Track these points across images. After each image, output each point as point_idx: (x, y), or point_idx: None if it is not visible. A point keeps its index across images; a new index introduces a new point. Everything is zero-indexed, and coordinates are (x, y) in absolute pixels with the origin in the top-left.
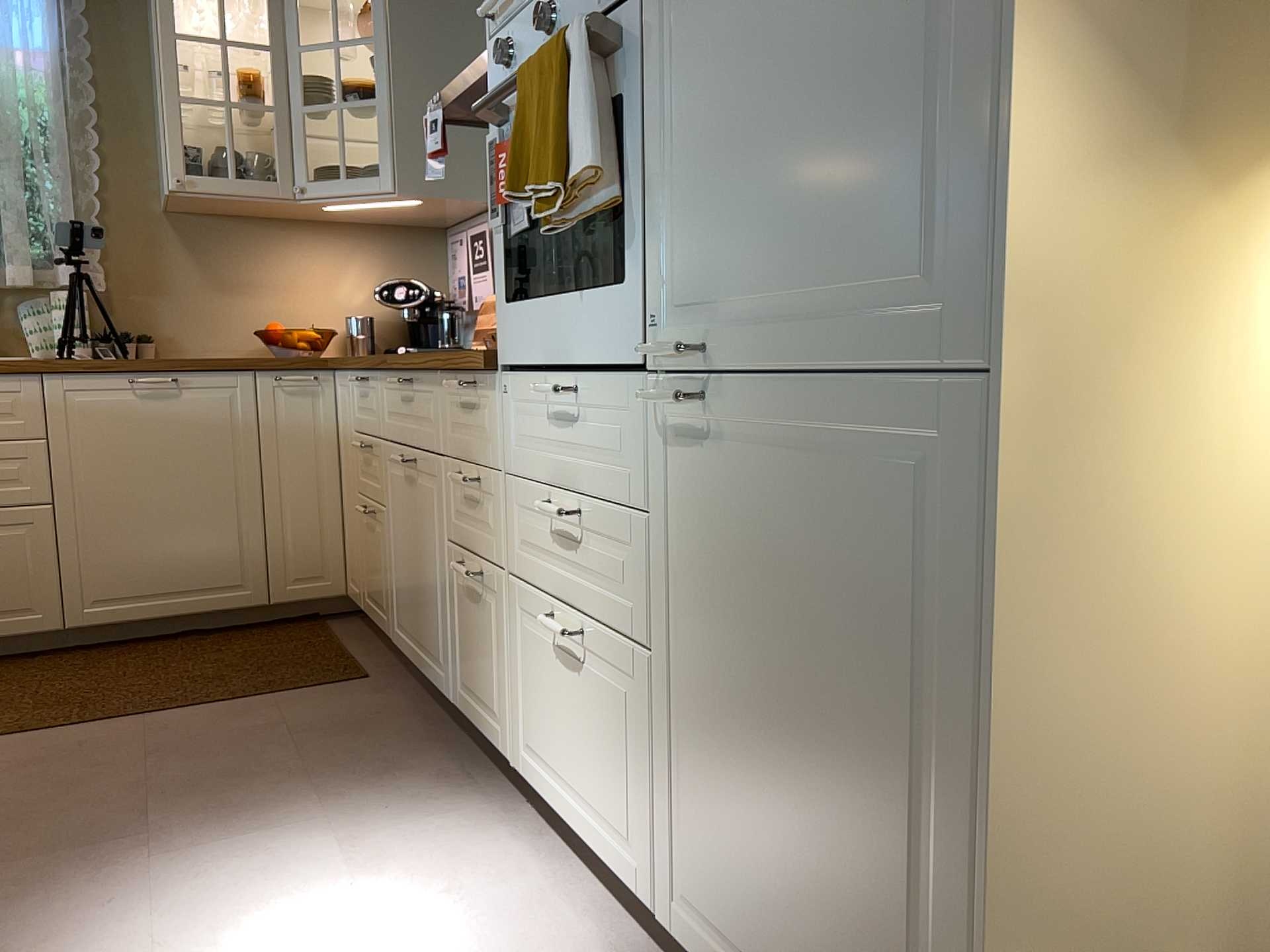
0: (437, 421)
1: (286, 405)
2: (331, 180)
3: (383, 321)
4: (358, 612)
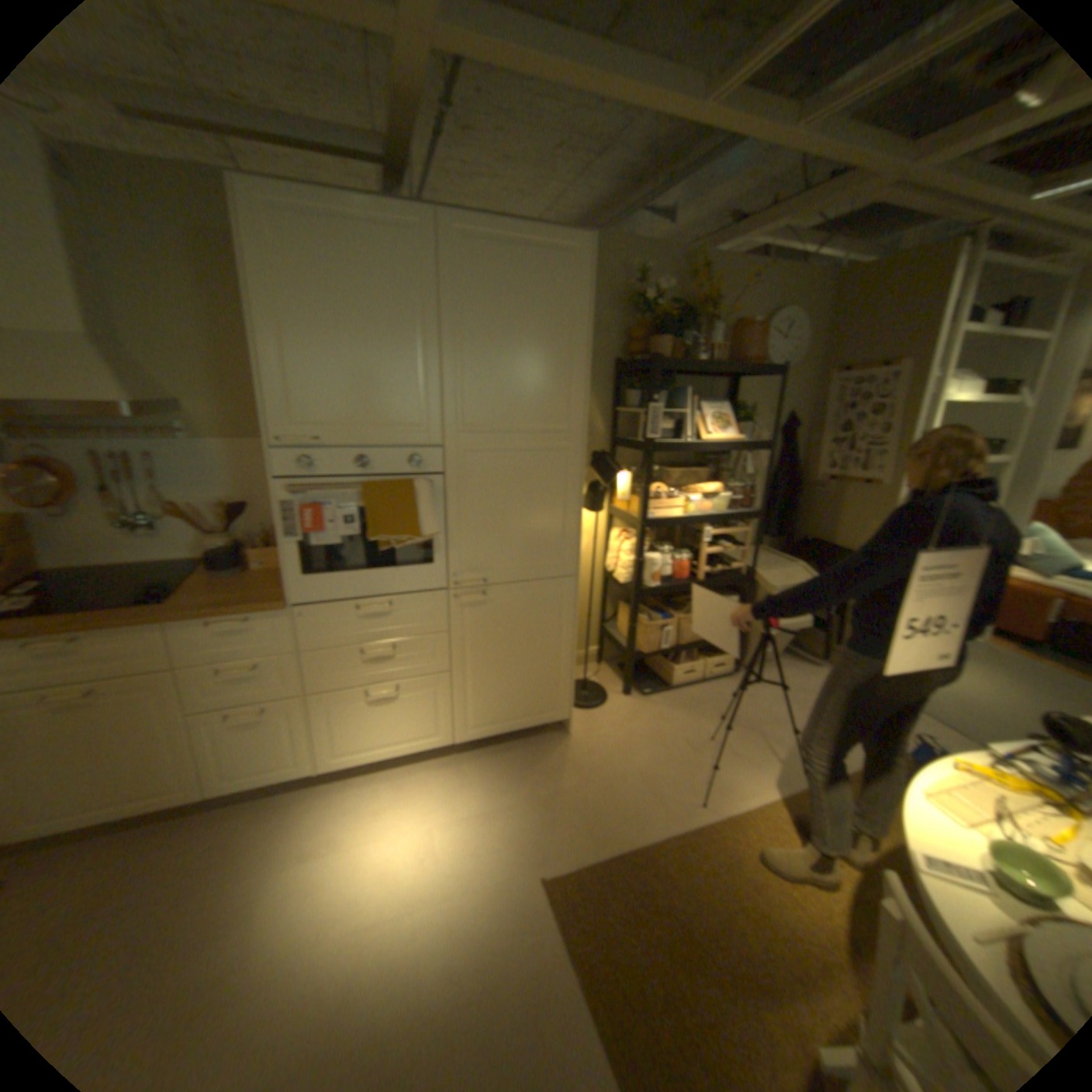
0: (151, 655)
1: None
2: None
3: None
4: None
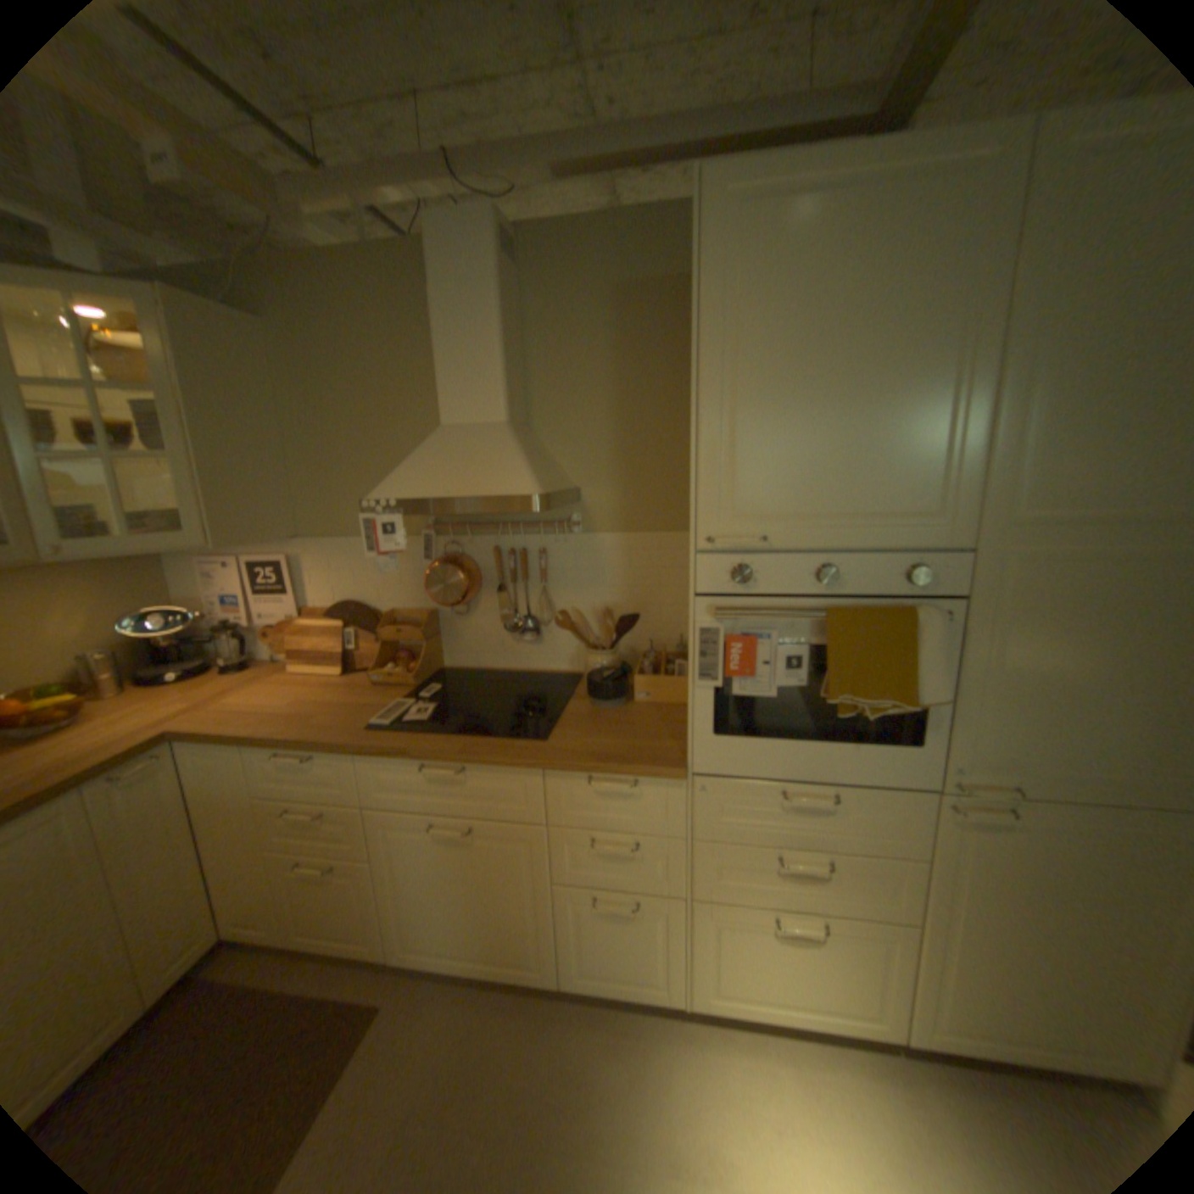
0: (534, 802)
1: (127, 802)
2: (91, 534)
3: (109, 648)
4: (217, 943)
